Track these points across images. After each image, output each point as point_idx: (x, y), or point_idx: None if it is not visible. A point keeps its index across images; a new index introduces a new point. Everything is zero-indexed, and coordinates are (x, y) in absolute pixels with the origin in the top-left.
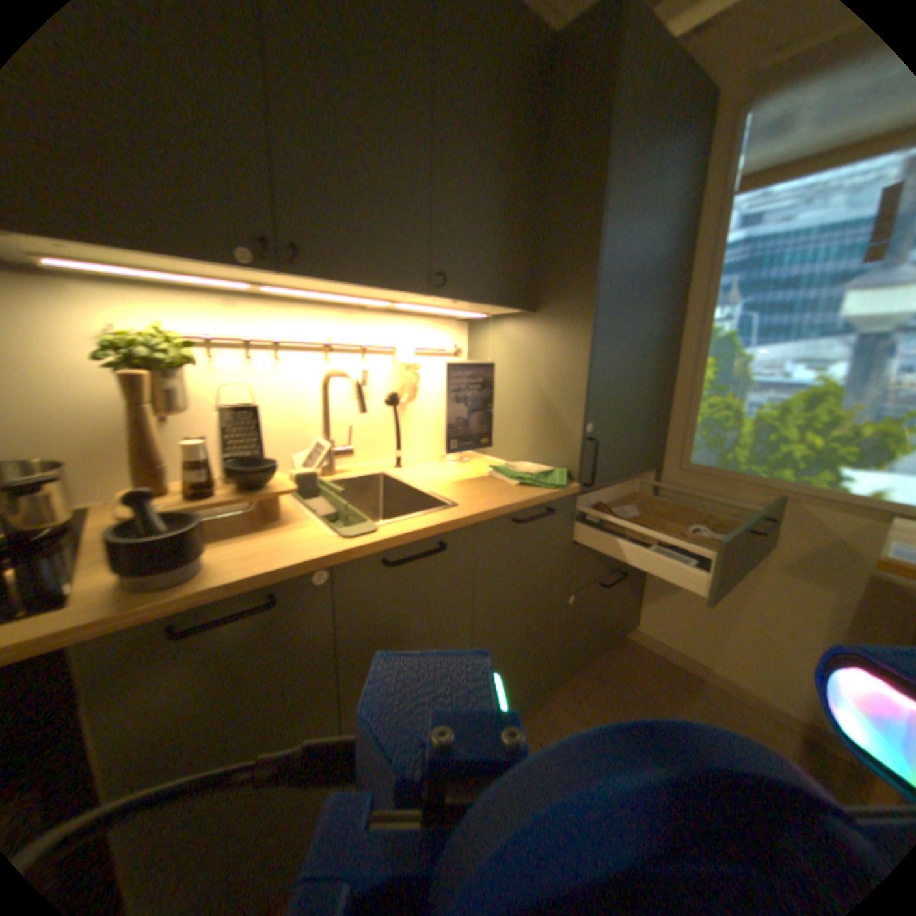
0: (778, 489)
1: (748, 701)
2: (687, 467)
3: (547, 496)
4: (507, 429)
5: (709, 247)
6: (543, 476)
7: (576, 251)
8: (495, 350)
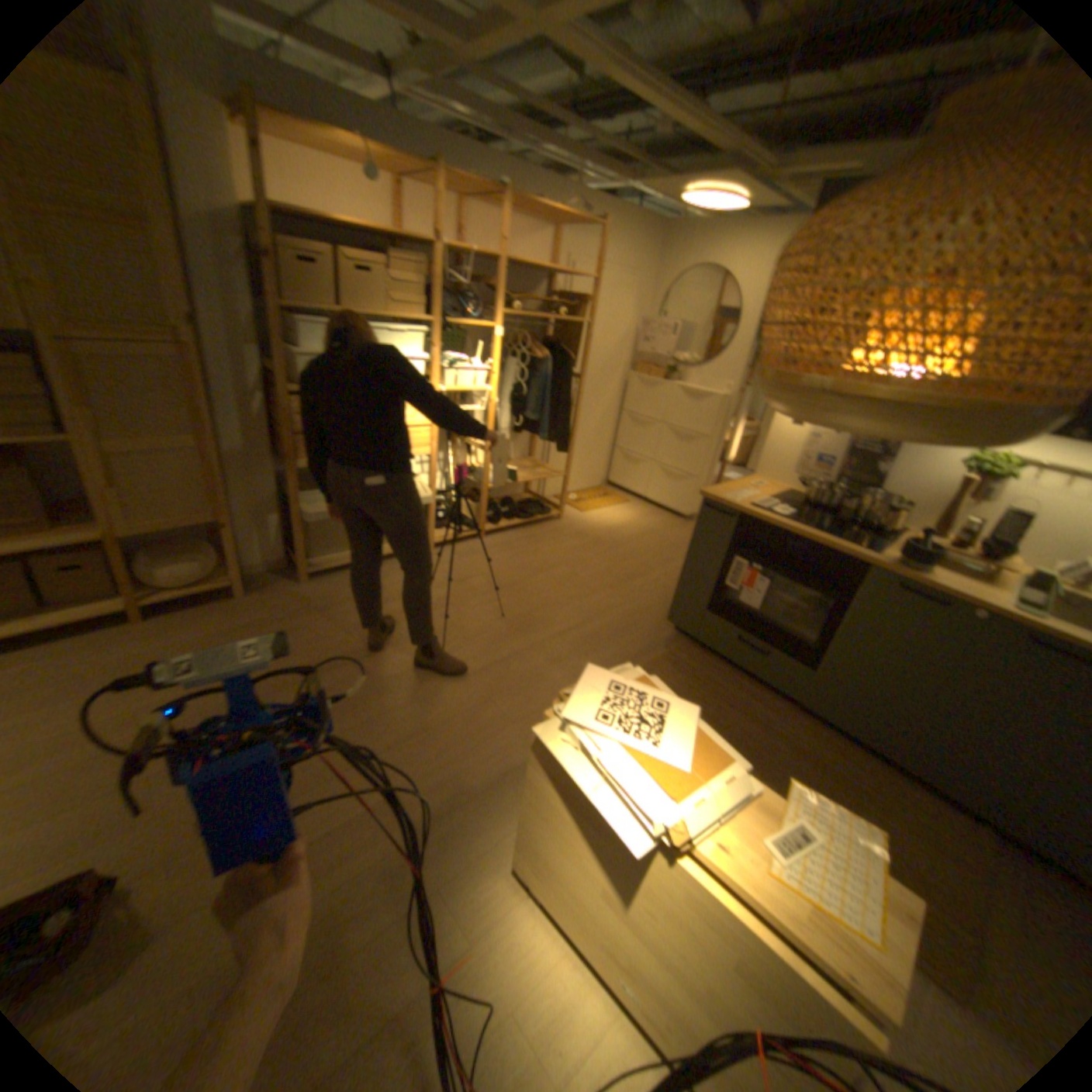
0: None
1: None
2: None
3: None
4: None
5: None
6: None
7: None
8: None
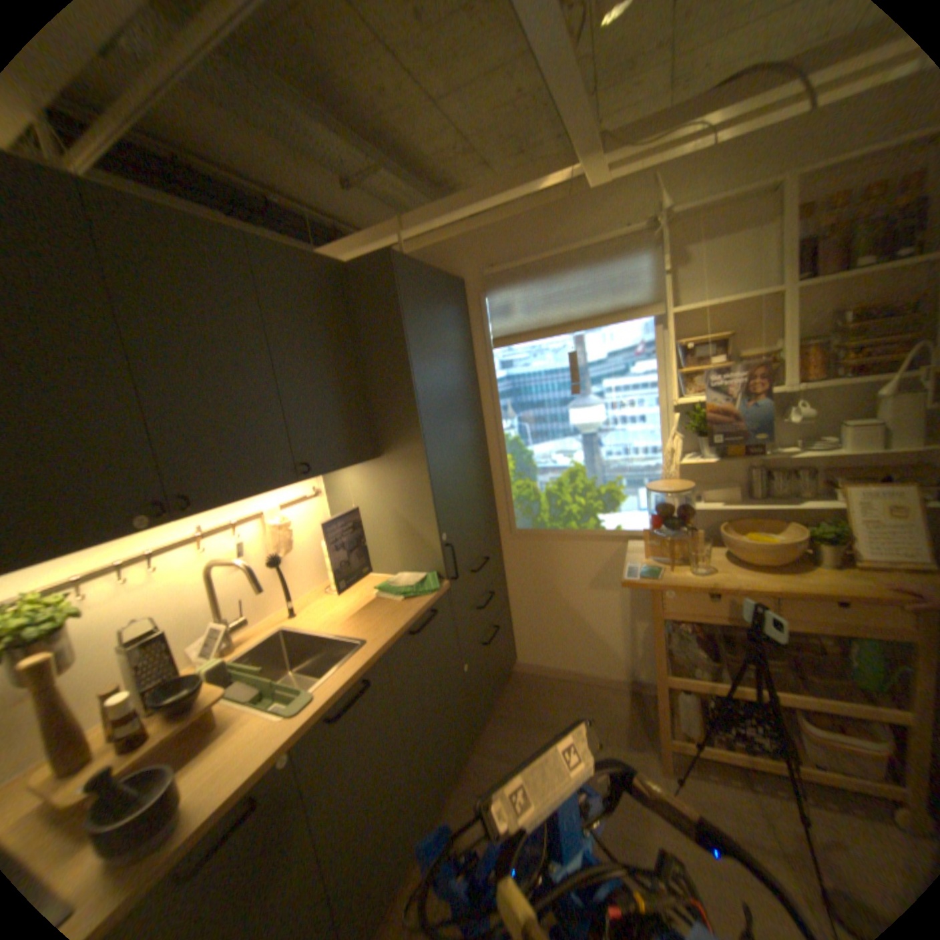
0: (572, 537)
1: (598, 685)
2: (516, 534)
3: (430, 604)
4: (380, 550)
5: (487, 383)
6: (422, 587)
7: (402, 417)
8: (354, 489)
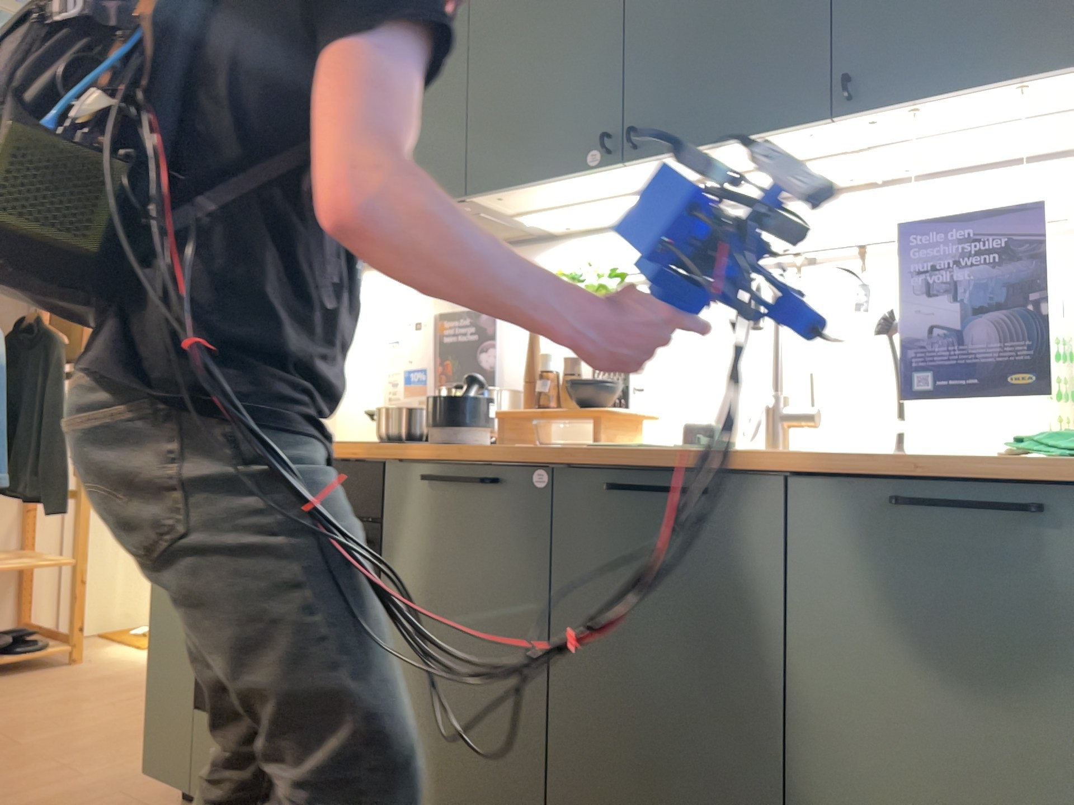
0: None
1: None
2: None
3: (1021, 467)
4: None
5: None
6: None
7: None
8: None
